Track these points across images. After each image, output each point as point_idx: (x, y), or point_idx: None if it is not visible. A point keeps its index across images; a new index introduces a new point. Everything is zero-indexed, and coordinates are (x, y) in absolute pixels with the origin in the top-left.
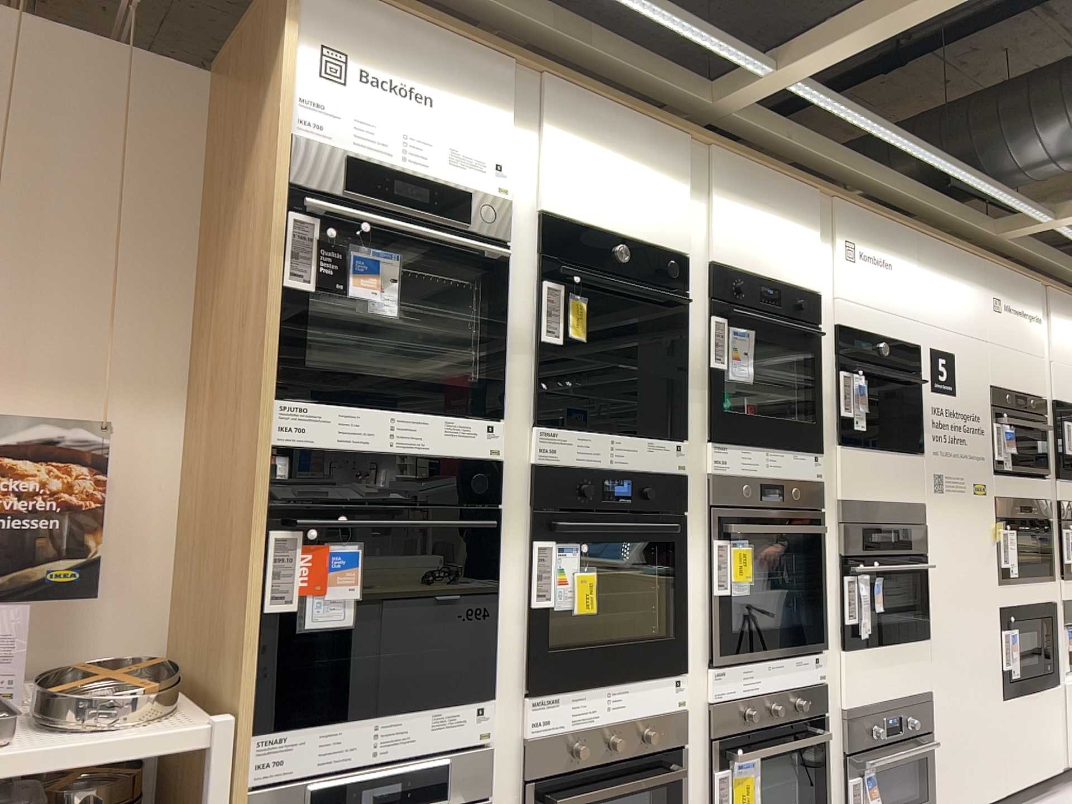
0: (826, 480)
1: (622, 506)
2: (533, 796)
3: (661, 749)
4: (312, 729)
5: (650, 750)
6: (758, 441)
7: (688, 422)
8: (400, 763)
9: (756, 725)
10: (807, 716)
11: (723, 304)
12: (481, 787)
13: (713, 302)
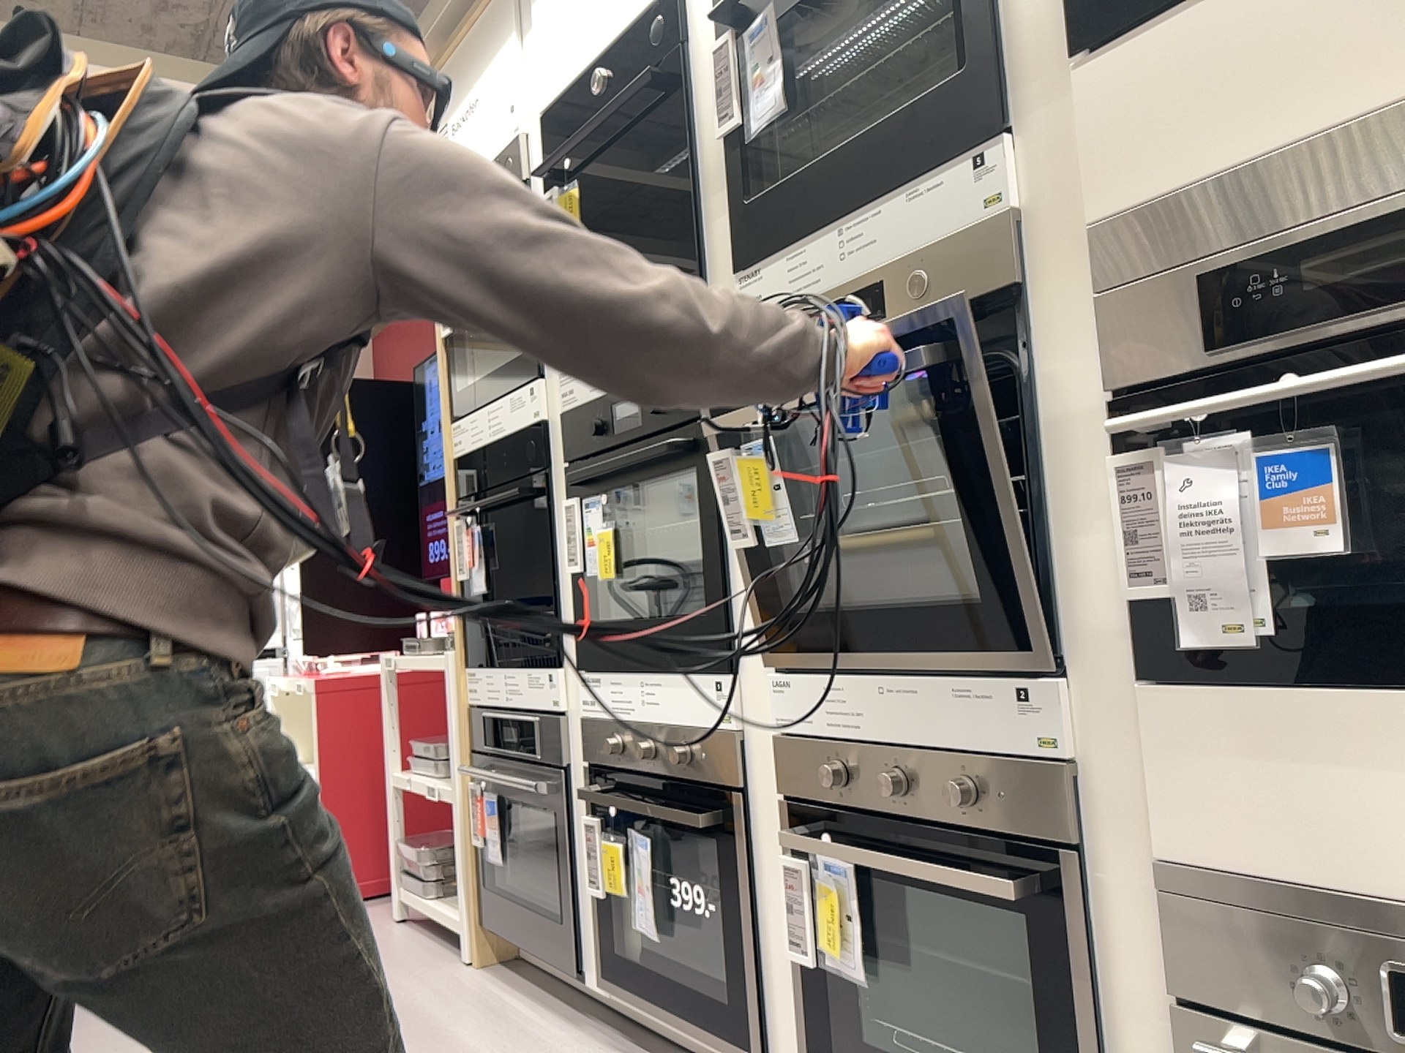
0: (1045, 191)
1: (630, 432)
2: (591, 785)
3: (700, 782)
4: (483, 671)
5: (691, 778)
6: (821, 216)
7: (708, 260)
8: (525, 715)
9: (862, 805)
10: (1004, 833)
11: (720, 11)
12: (556, 756)
13: (707, 25)
